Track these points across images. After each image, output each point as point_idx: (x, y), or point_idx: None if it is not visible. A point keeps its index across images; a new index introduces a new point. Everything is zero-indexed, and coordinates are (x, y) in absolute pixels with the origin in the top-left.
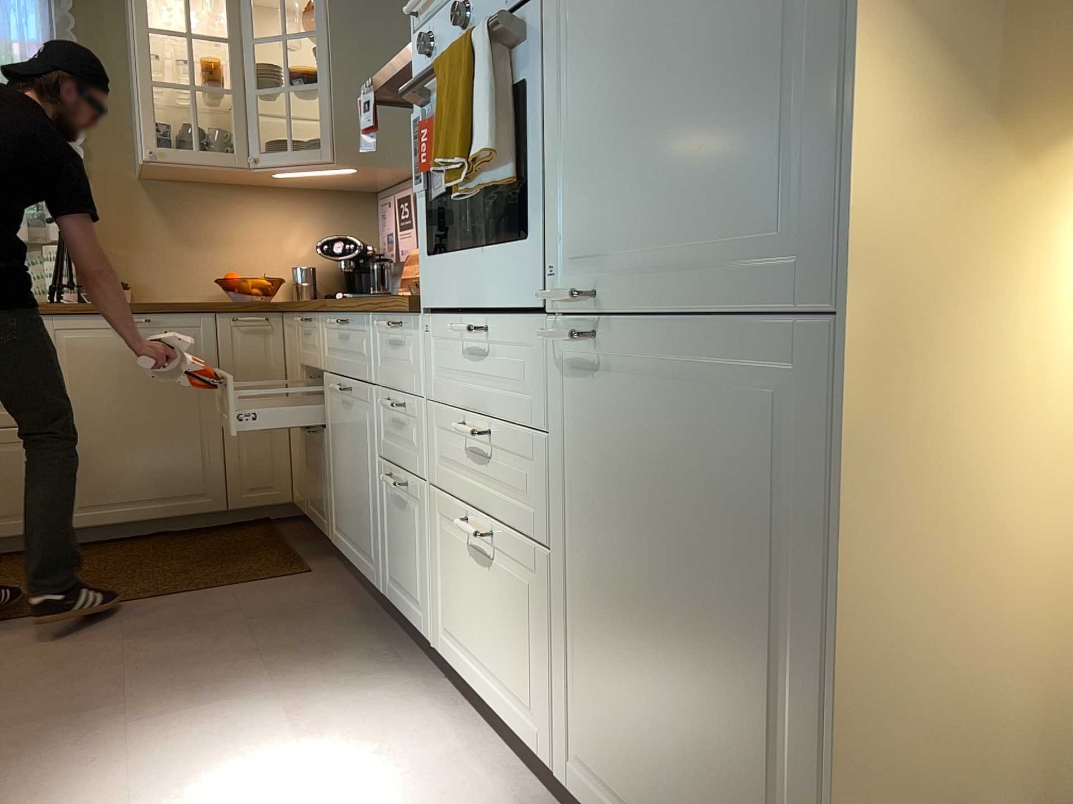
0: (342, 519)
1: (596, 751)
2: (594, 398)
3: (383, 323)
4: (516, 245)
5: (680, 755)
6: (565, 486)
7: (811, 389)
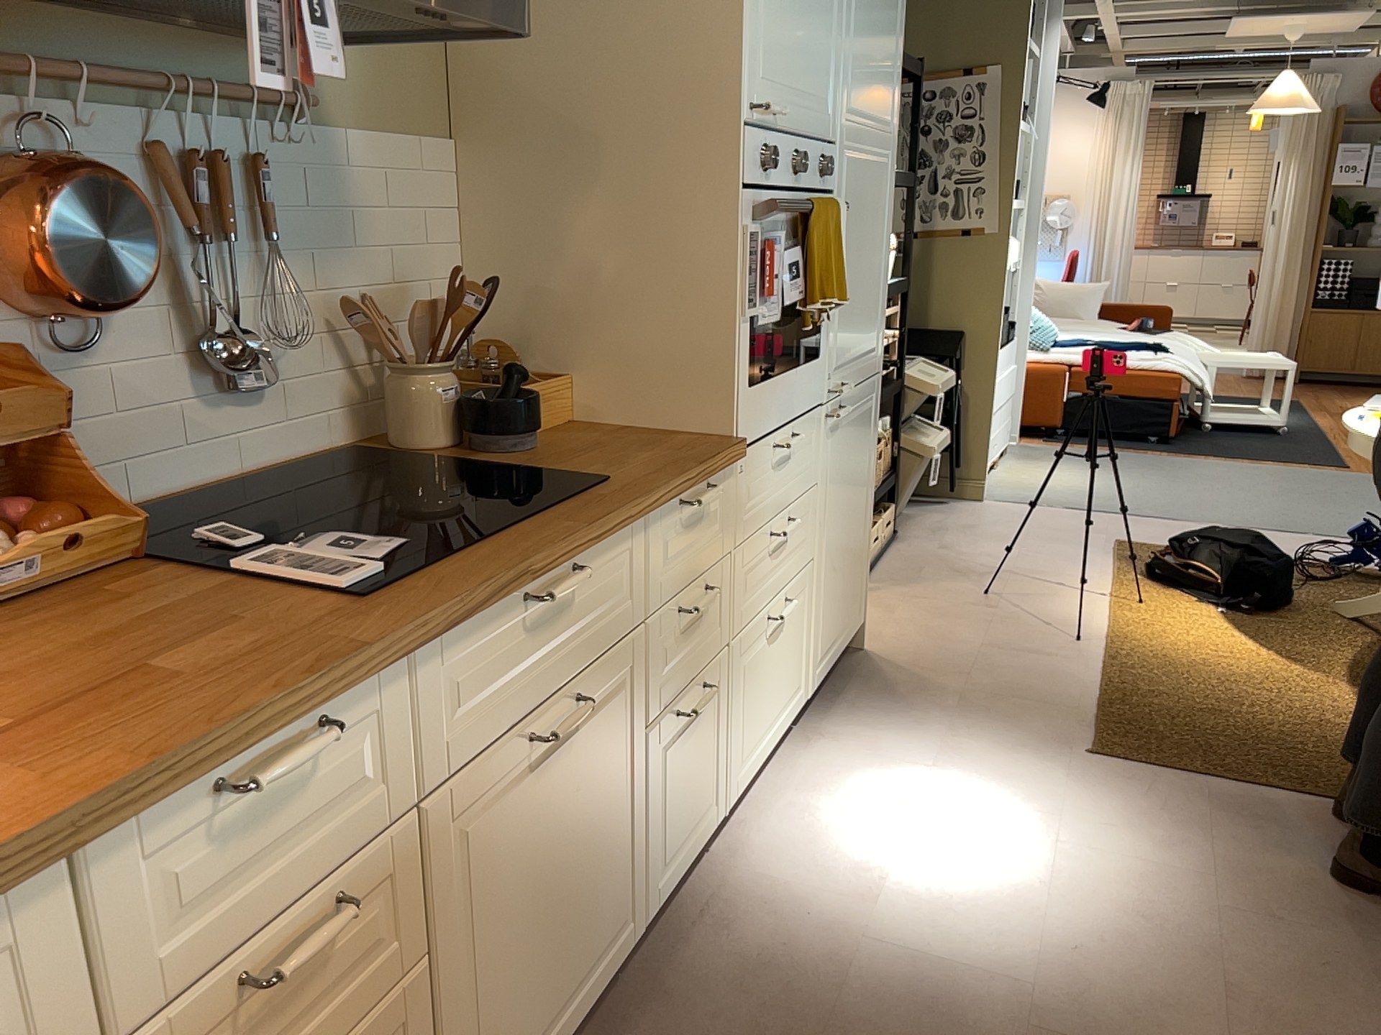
0: (519, 1031)
1: (825, 638)
2: (836, 442)
3: (672, 506)
4: (803, 362)
5: (847, 580)
6: (823, 506)
7: (875, 397)
